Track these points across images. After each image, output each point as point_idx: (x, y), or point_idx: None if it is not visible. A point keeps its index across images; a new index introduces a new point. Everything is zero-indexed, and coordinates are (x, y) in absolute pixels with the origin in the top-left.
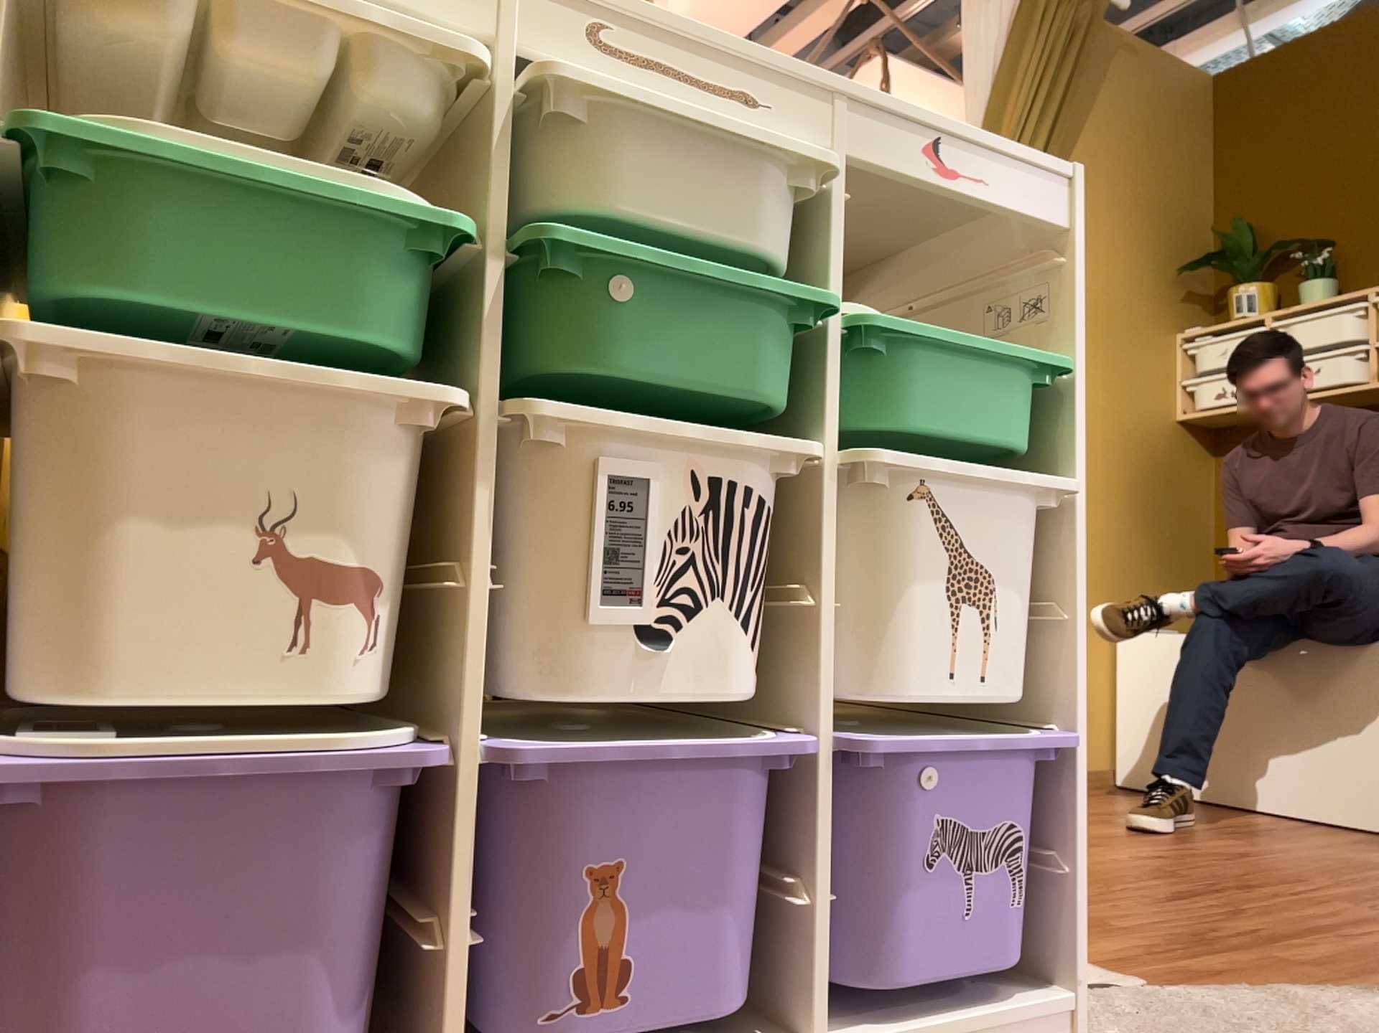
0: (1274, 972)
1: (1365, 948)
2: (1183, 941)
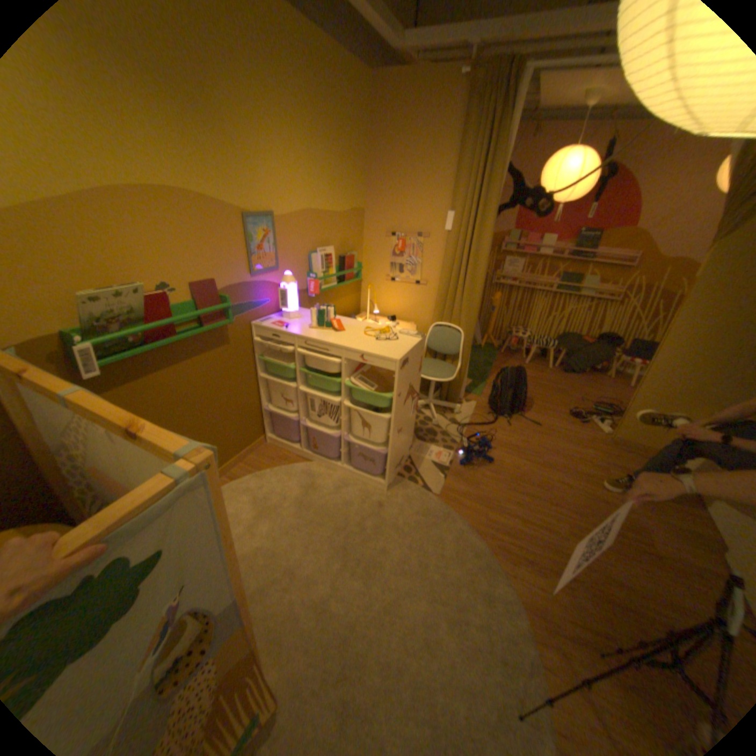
0: (468, 514)
1: (511, 530)
2: (476, 499)
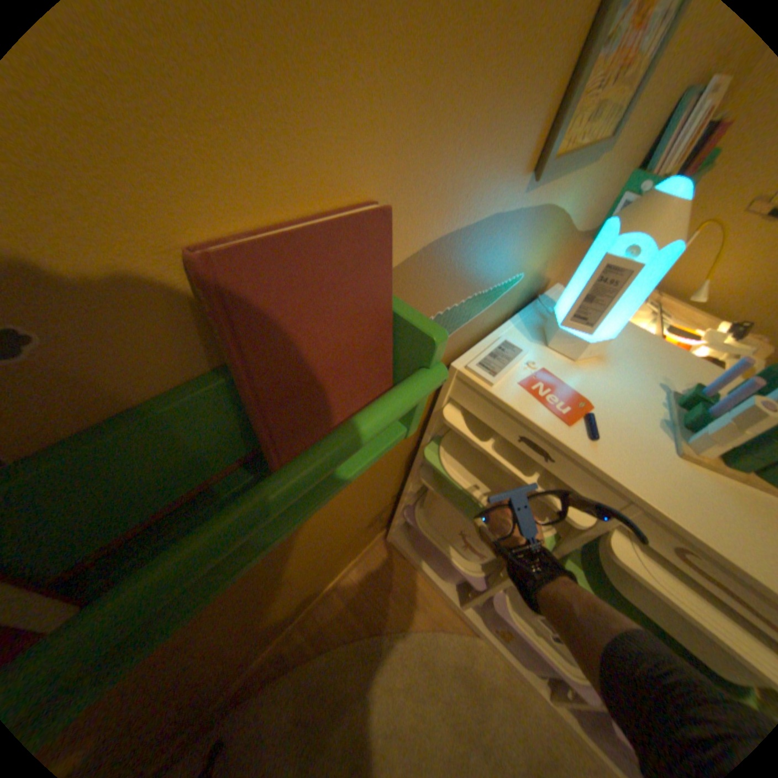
0: None
1: None
2: None
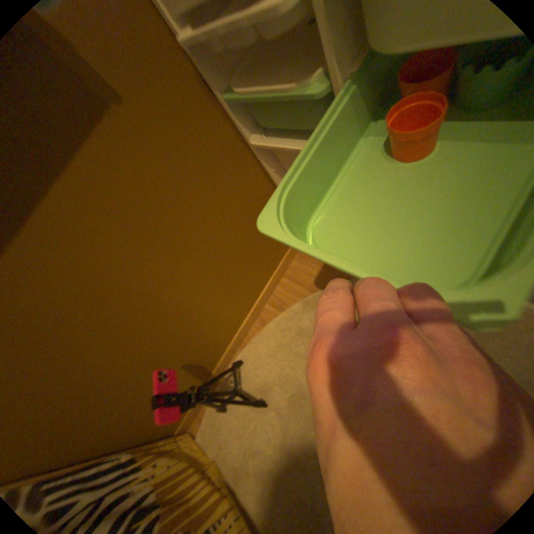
0: None
1: None
2: None
